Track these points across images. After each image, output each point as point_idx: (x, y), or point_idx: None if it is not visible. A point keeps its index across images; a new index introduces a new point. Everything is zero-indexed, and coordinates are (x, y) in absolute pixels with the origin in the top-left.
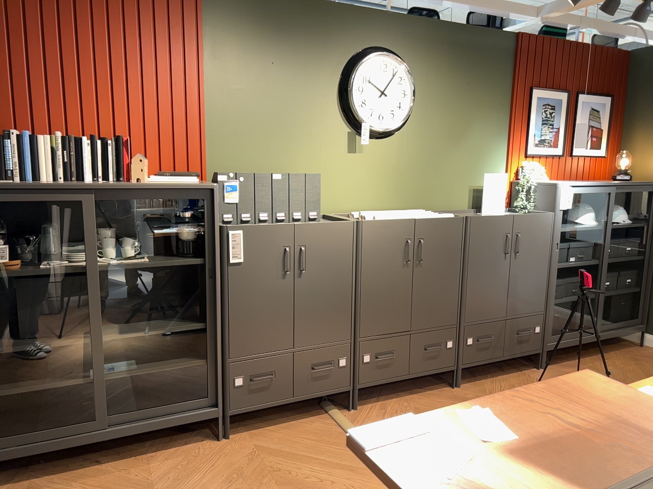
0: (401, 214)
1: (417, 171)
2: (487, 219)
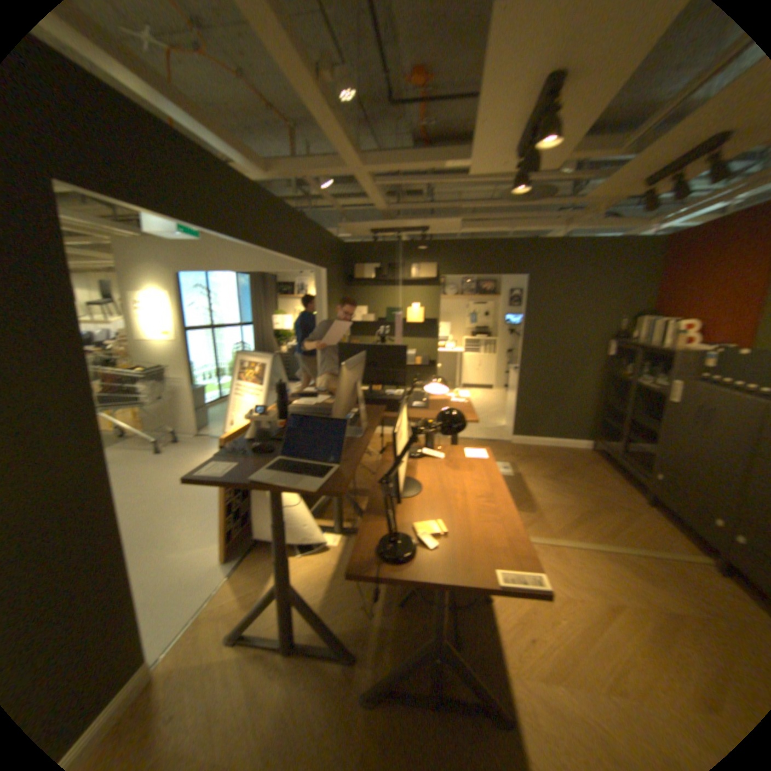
0: None
1: None
2: None
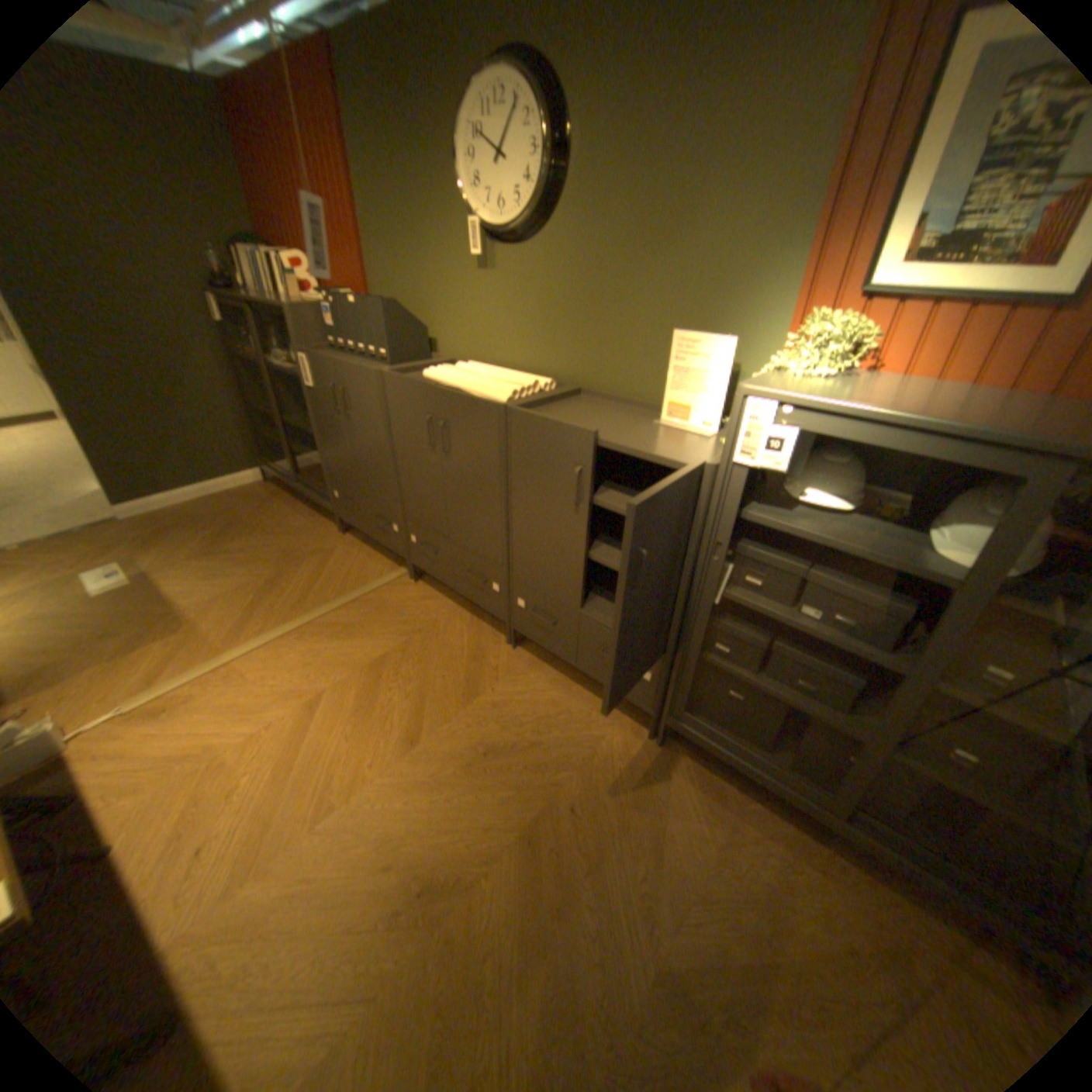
0: (465, 378)
1: (574, 310)
2: (537, 422)
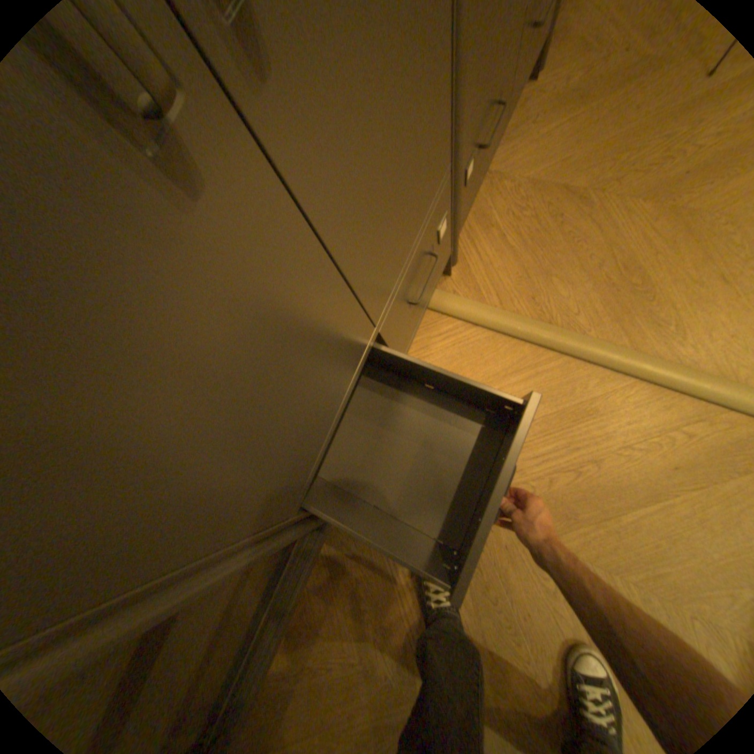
0: None
1: None
2: None
